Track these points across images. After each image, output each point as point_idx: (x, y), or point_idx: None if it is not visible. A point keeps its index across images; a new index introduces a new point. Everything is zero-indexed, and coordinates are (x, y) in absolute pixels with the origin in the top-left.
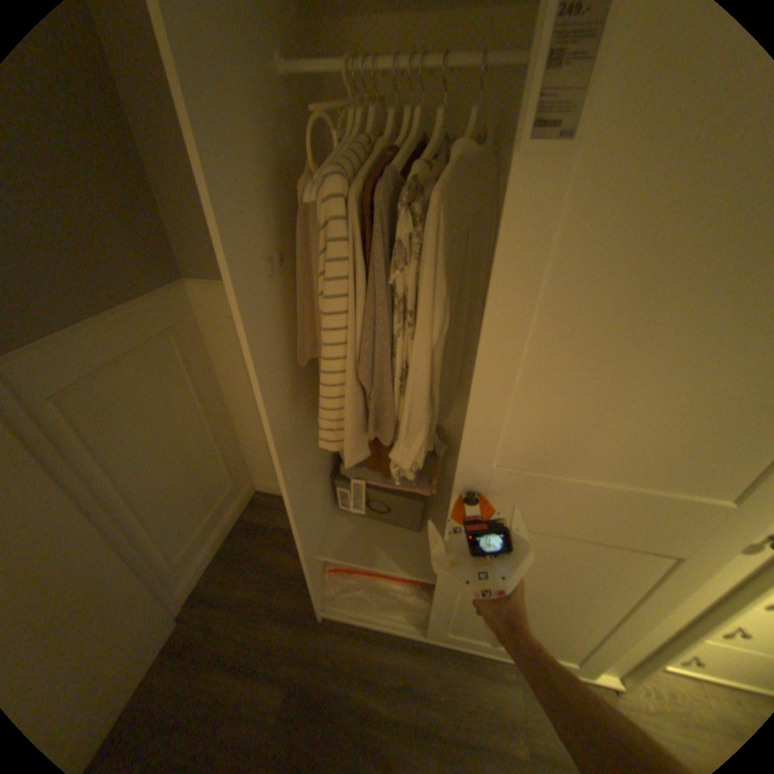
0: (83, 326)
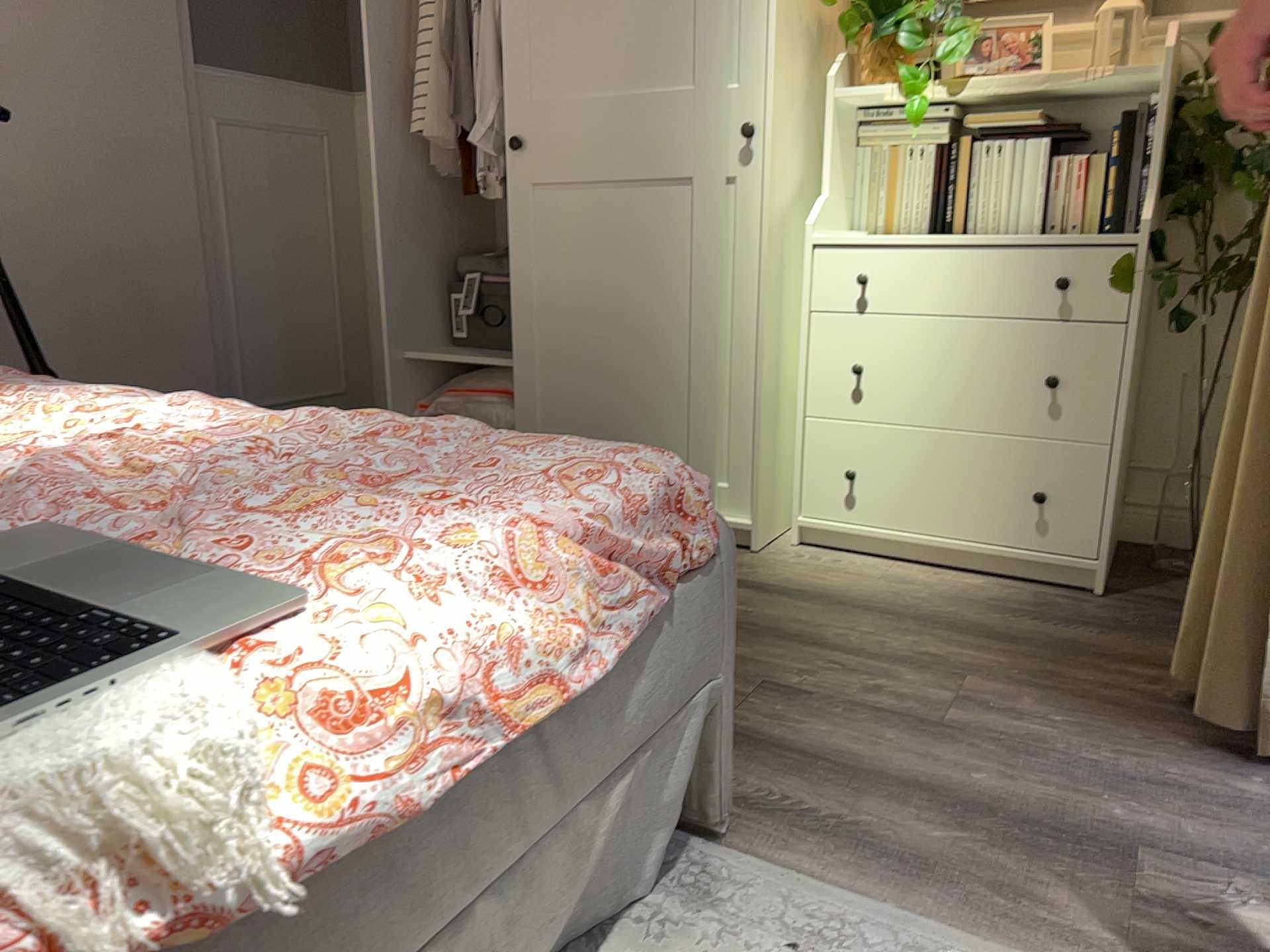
0: (262, 78)
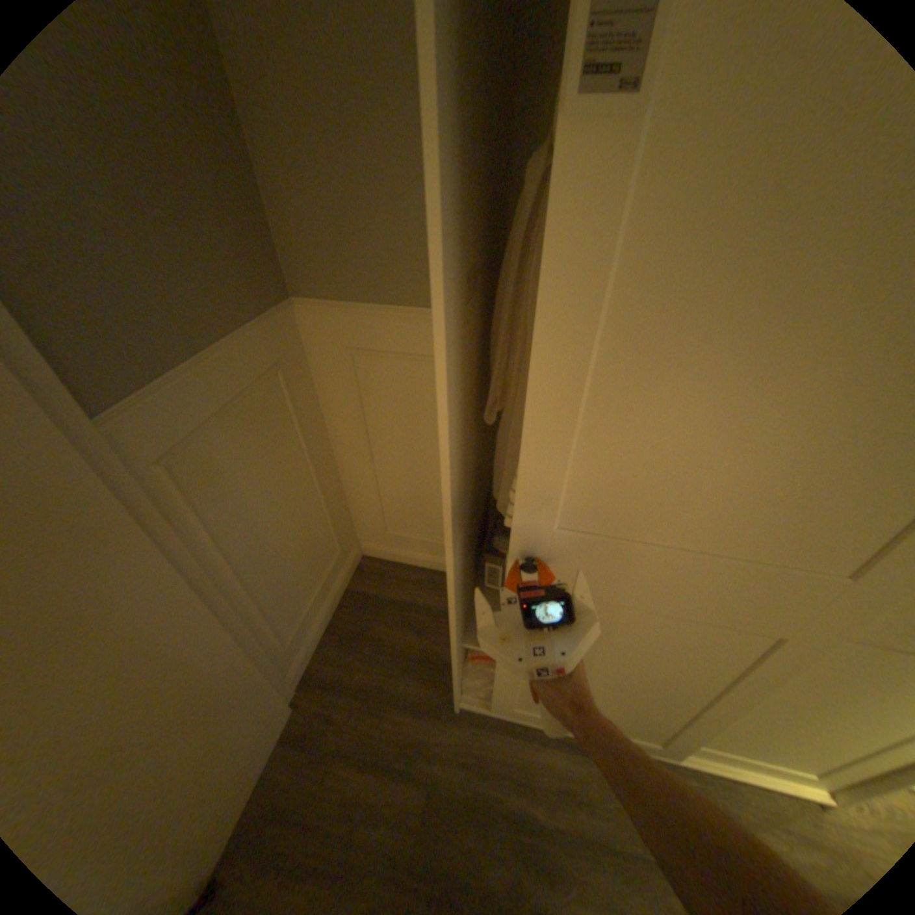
0: (187, 367)
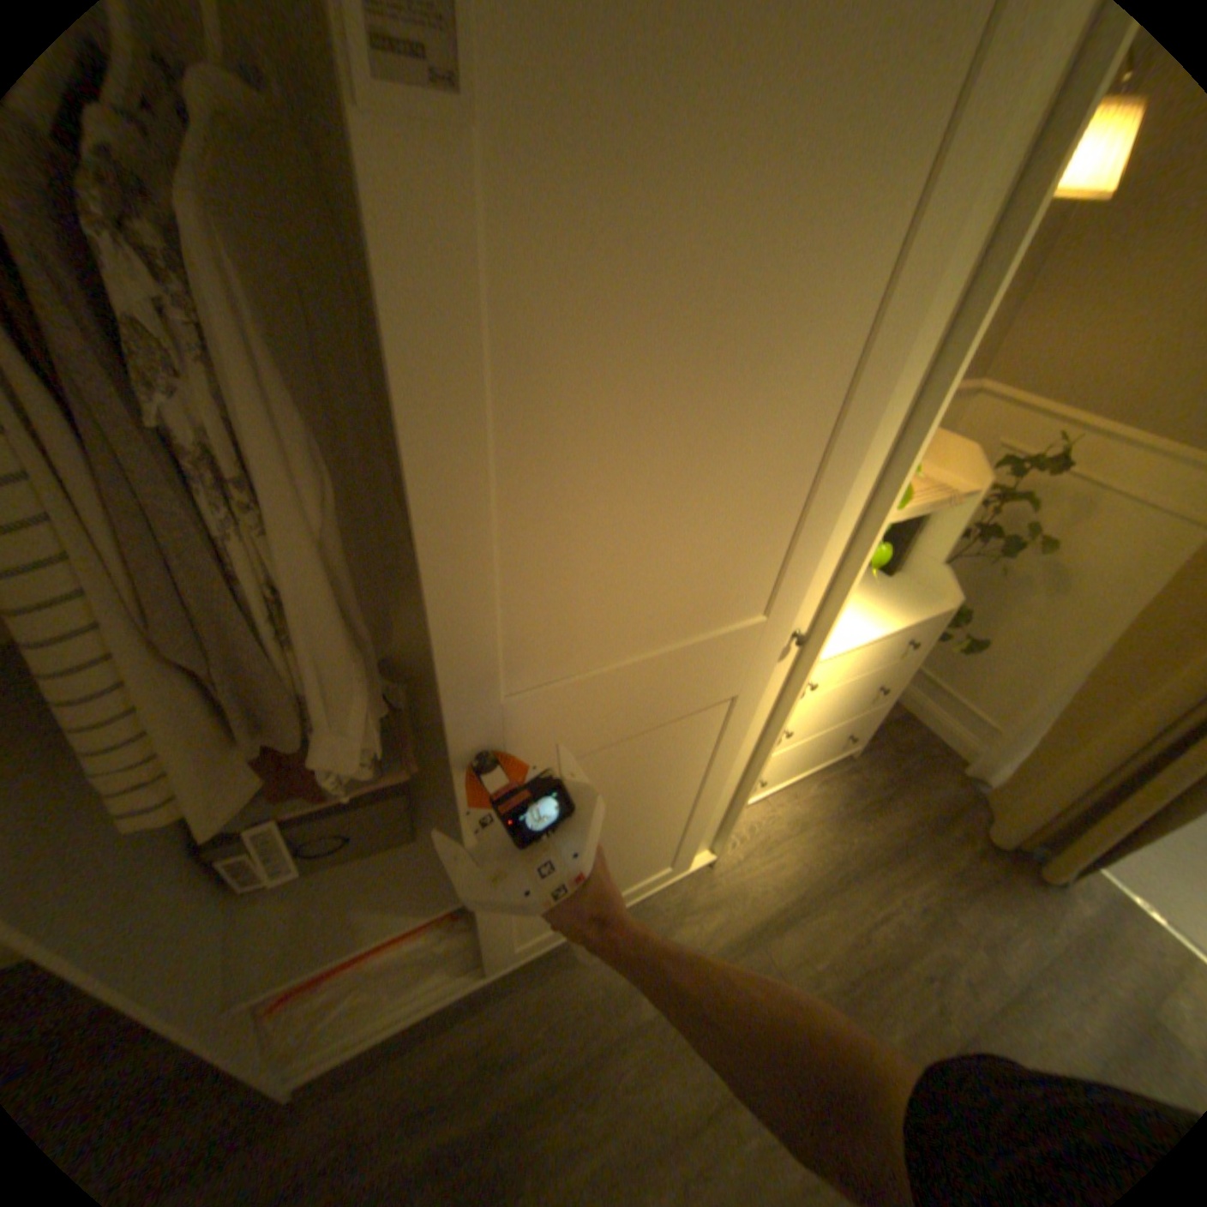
0: None
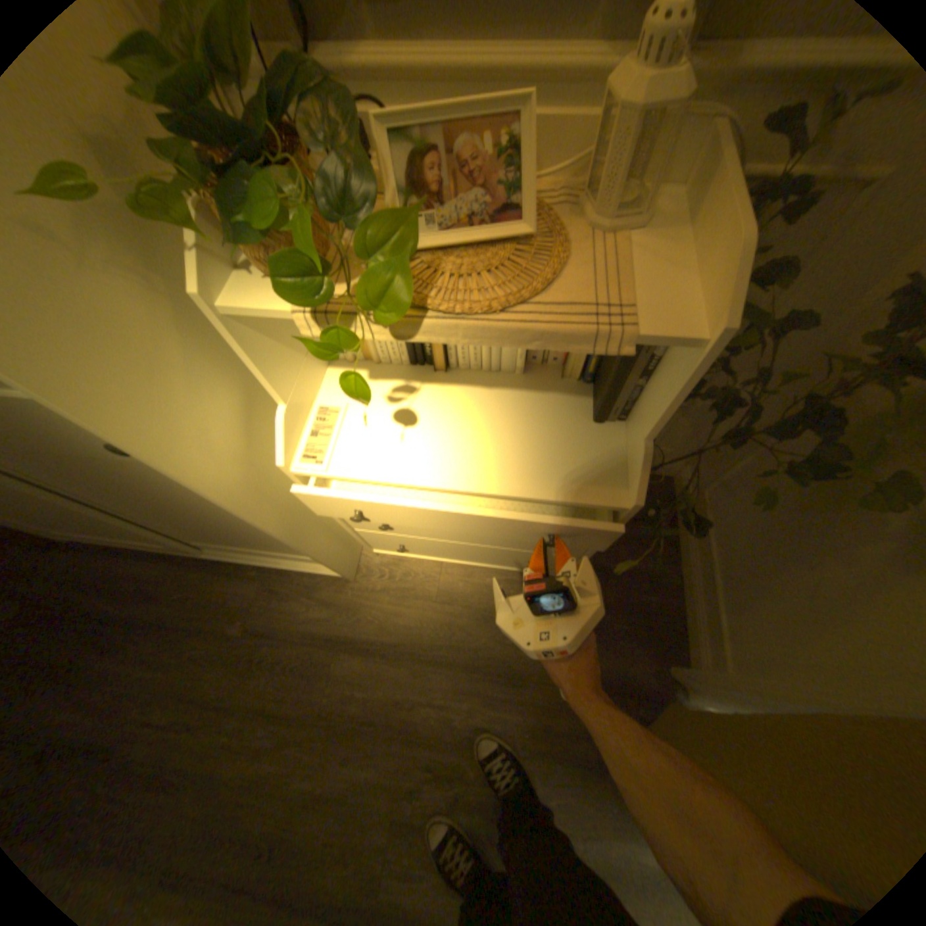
0: None
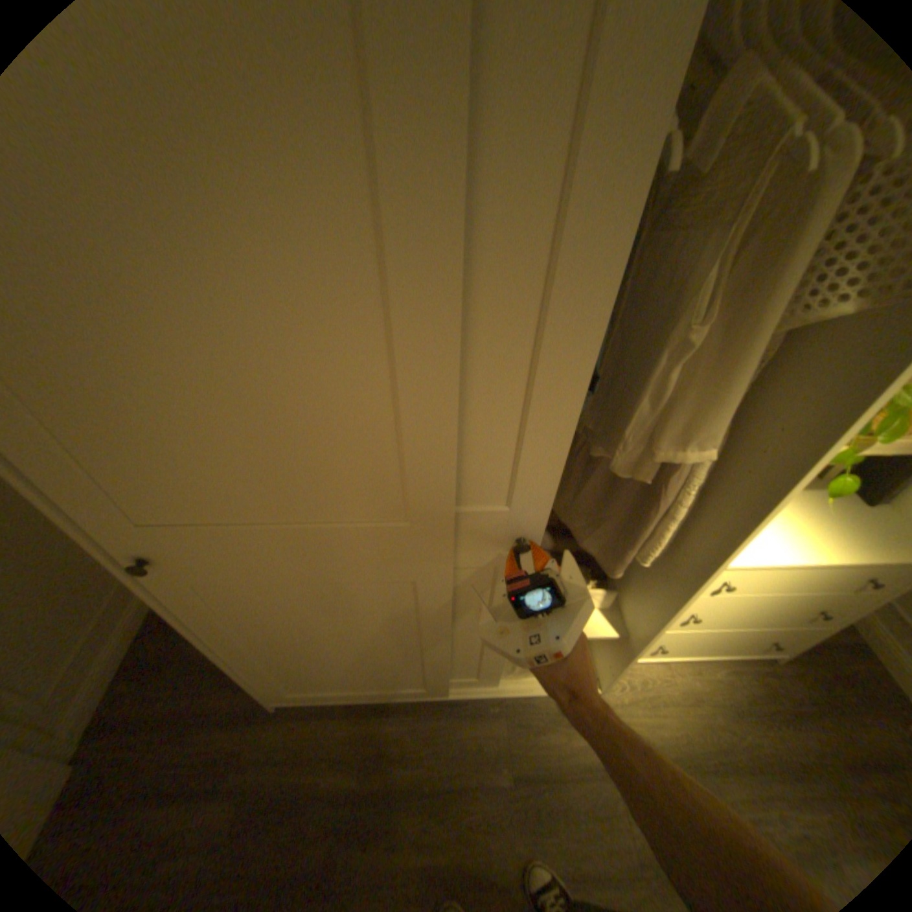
0: None
